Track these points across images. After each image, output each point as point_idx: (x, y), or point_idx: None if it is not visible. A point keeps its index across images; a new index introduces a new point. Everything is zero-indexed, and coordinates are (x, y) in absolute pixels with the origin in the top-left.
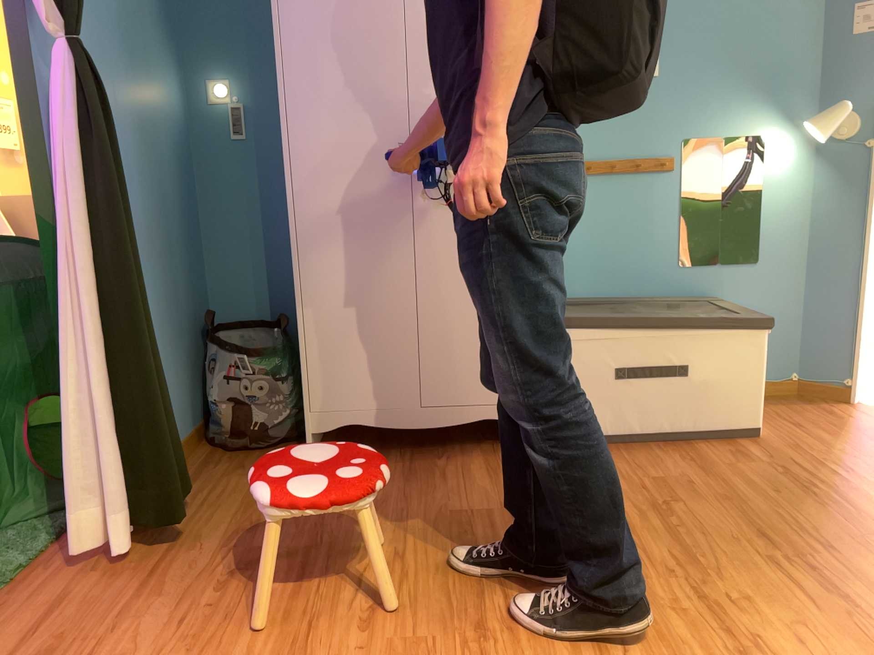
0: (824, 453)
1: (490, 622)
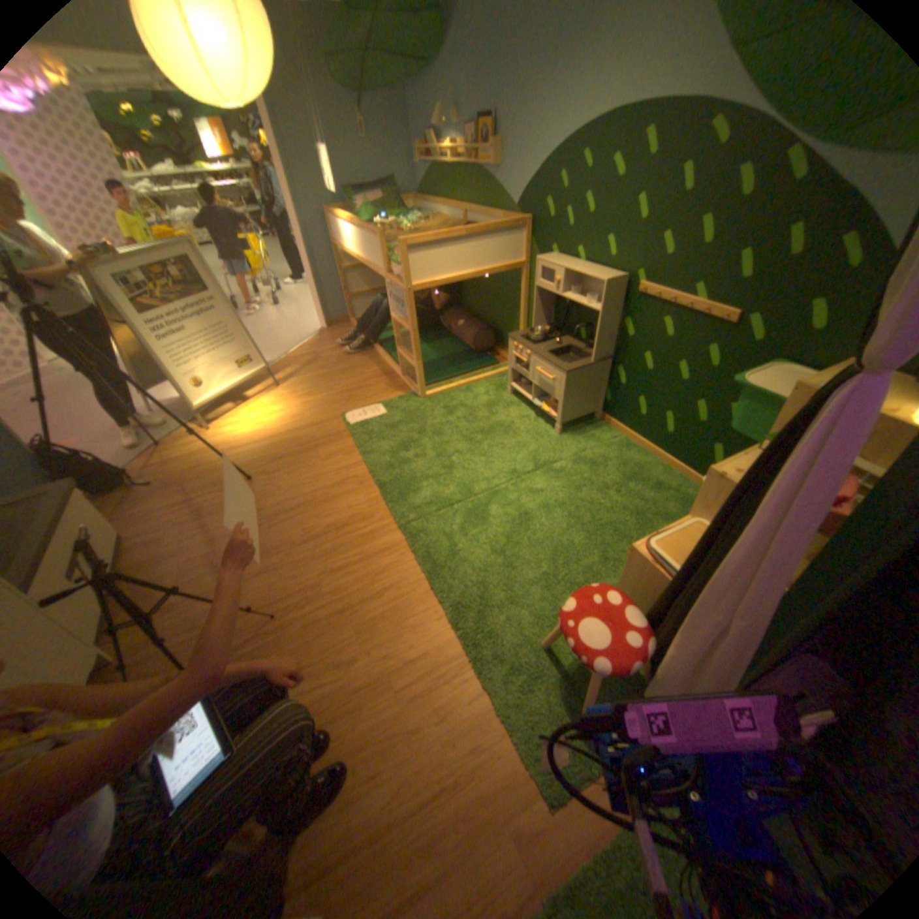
0: (152, 511)
1: (328, 608)
